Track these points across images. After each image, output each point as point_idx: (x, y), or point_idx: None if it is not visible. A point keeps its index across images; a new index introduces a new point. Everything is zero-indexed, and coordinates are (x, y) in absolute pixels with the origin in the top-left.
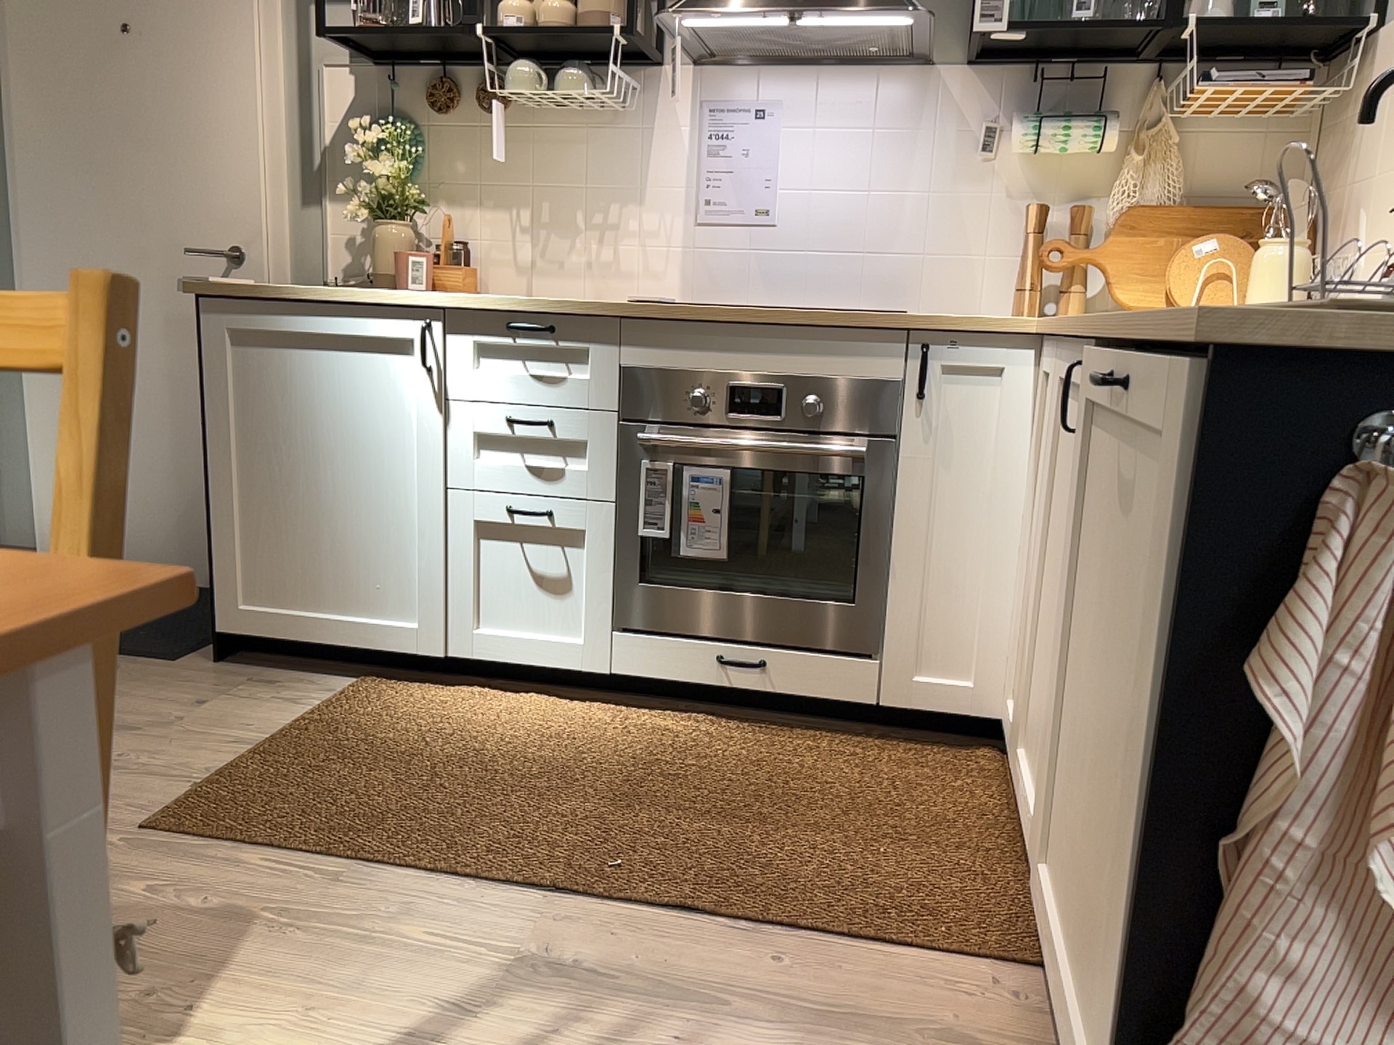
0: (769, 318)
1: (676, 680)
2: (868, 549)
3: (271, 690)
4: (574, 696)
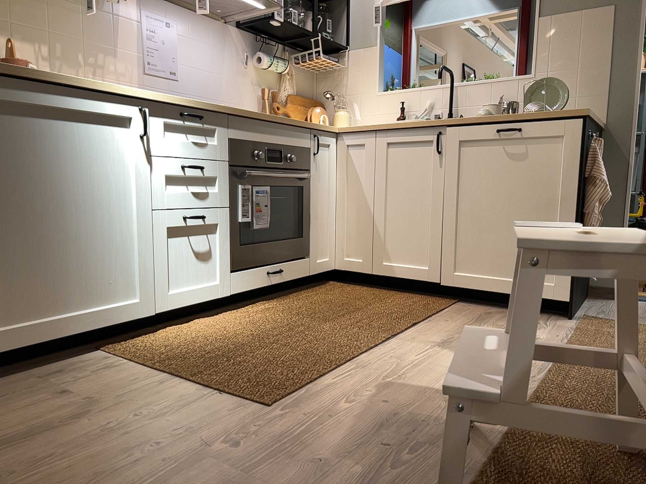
0: (278, 119)
1: (253, 286)
2: (303, 213)
3: (81, 369)
4: (201, 316)
